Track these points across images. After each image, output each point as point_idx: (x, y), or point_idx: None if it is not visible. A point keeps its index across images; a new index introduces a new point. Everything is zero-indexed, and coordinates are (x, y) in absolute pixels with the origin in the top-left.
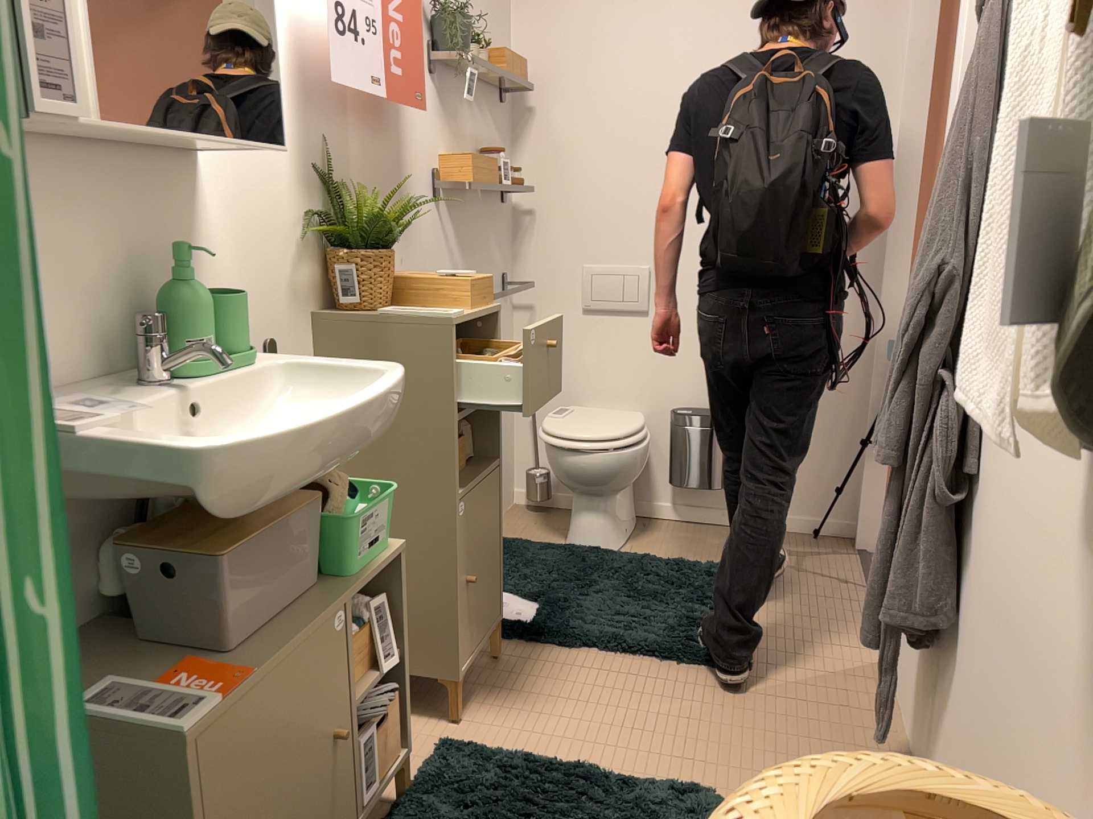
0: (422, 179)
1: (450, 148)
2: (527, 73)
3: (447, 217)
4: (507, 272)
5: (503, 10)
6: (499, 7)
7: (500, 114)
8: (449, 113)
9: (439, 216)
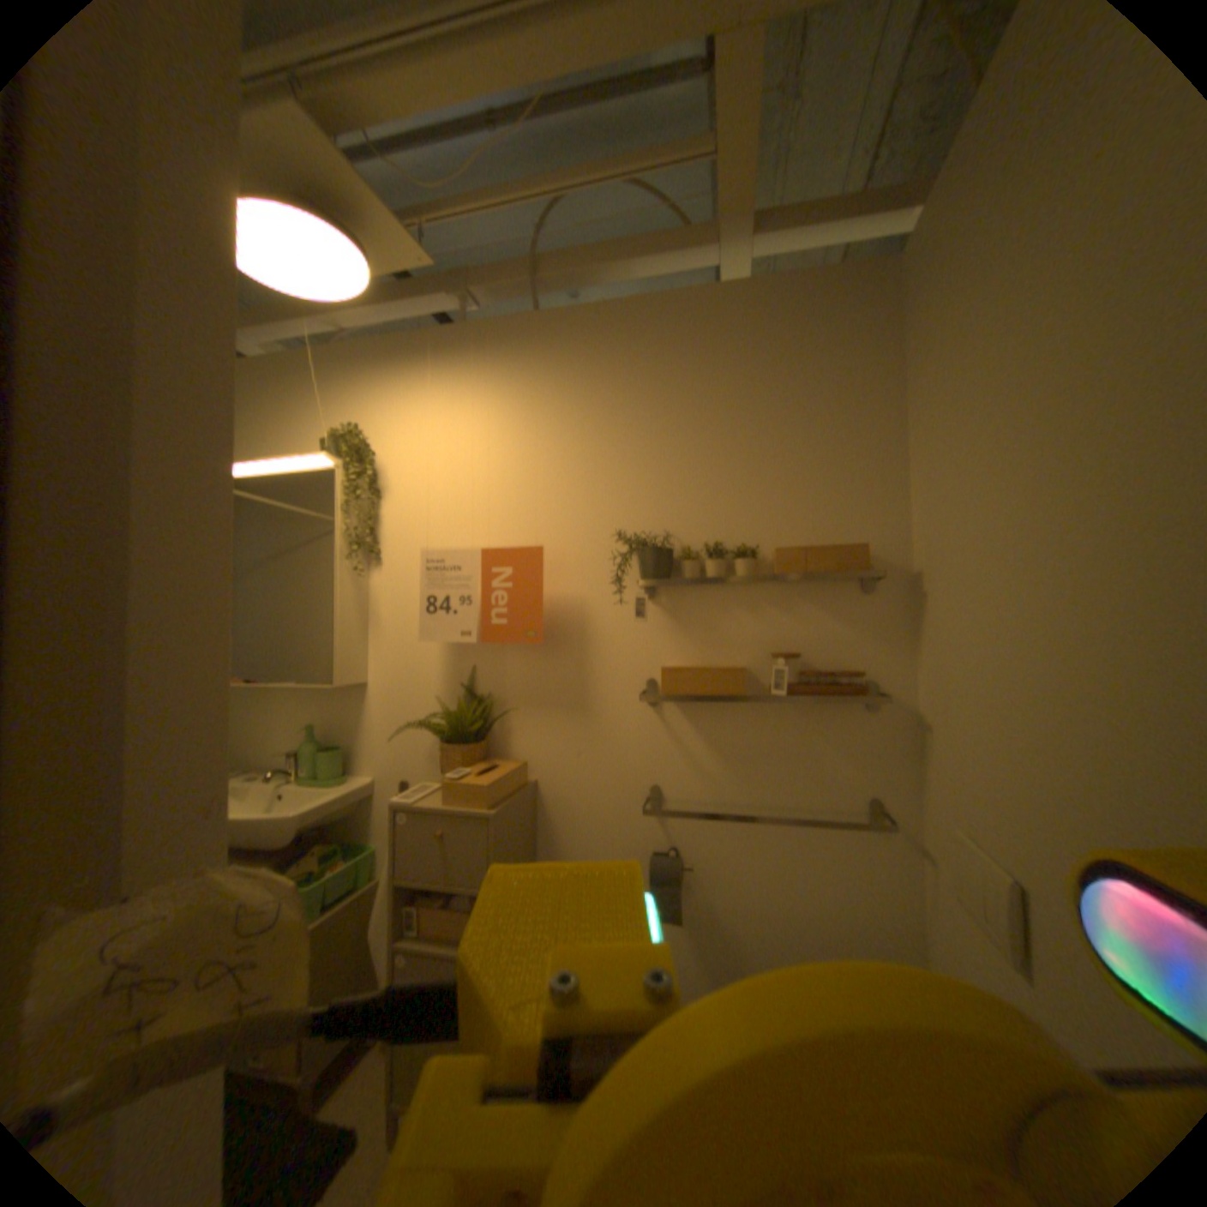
0: (621, 684)
1: (691, 653)
2: (869, 550)
3: (677, 718)
4: (891, 797)
5: (880, 478)
6: (860, 479)
7: (863, 600)
8: (691, 620)
9: (657, 718)
